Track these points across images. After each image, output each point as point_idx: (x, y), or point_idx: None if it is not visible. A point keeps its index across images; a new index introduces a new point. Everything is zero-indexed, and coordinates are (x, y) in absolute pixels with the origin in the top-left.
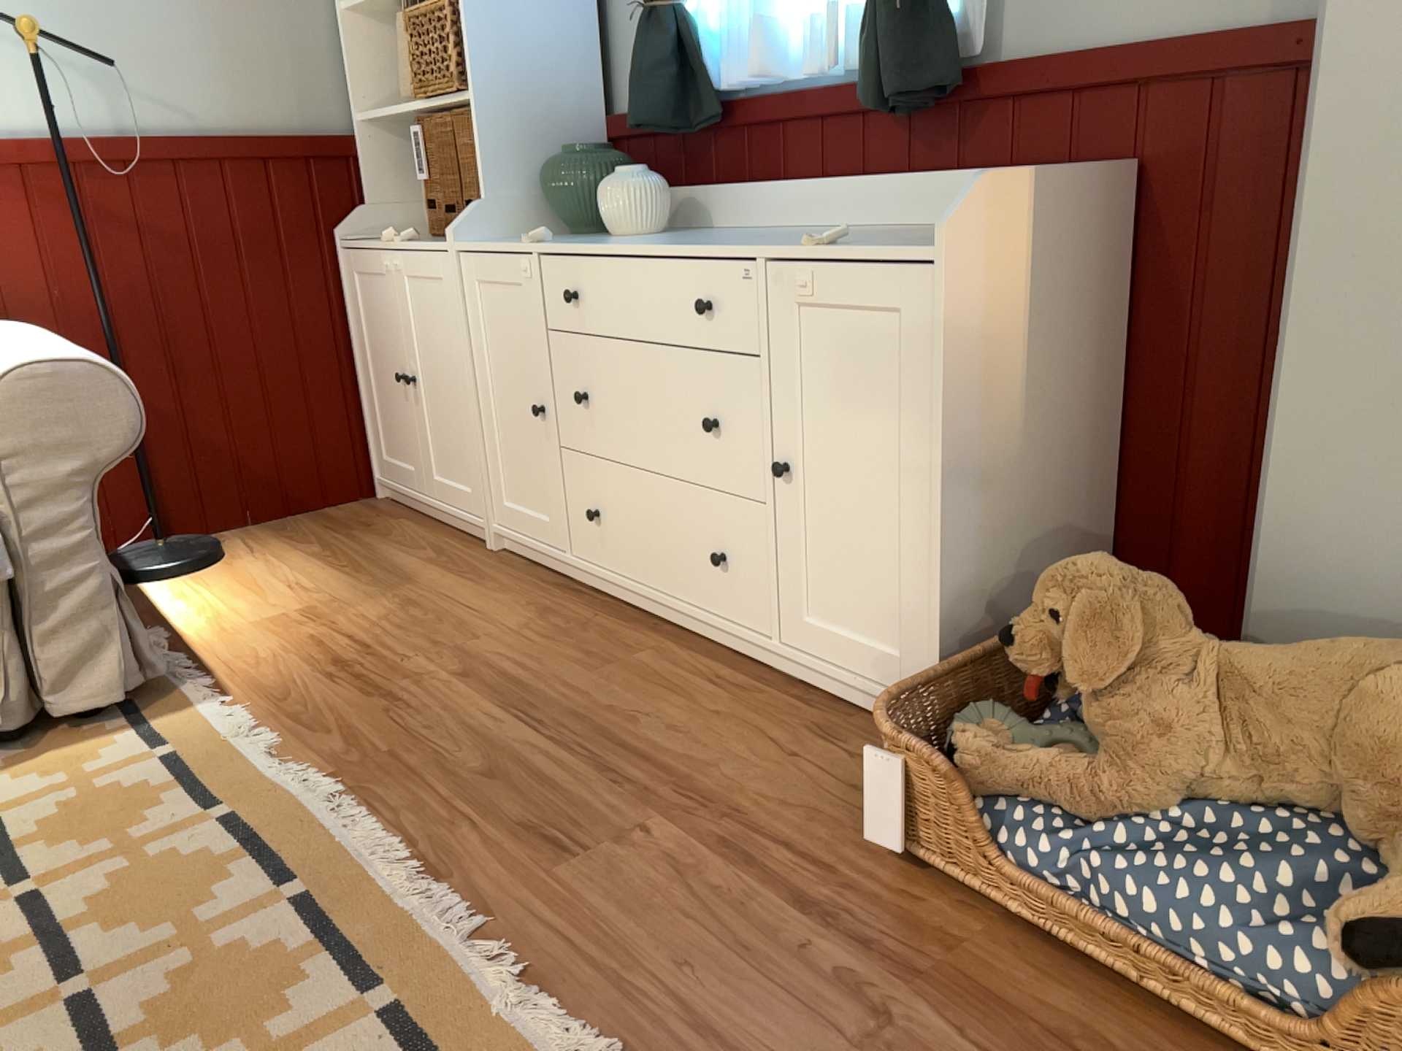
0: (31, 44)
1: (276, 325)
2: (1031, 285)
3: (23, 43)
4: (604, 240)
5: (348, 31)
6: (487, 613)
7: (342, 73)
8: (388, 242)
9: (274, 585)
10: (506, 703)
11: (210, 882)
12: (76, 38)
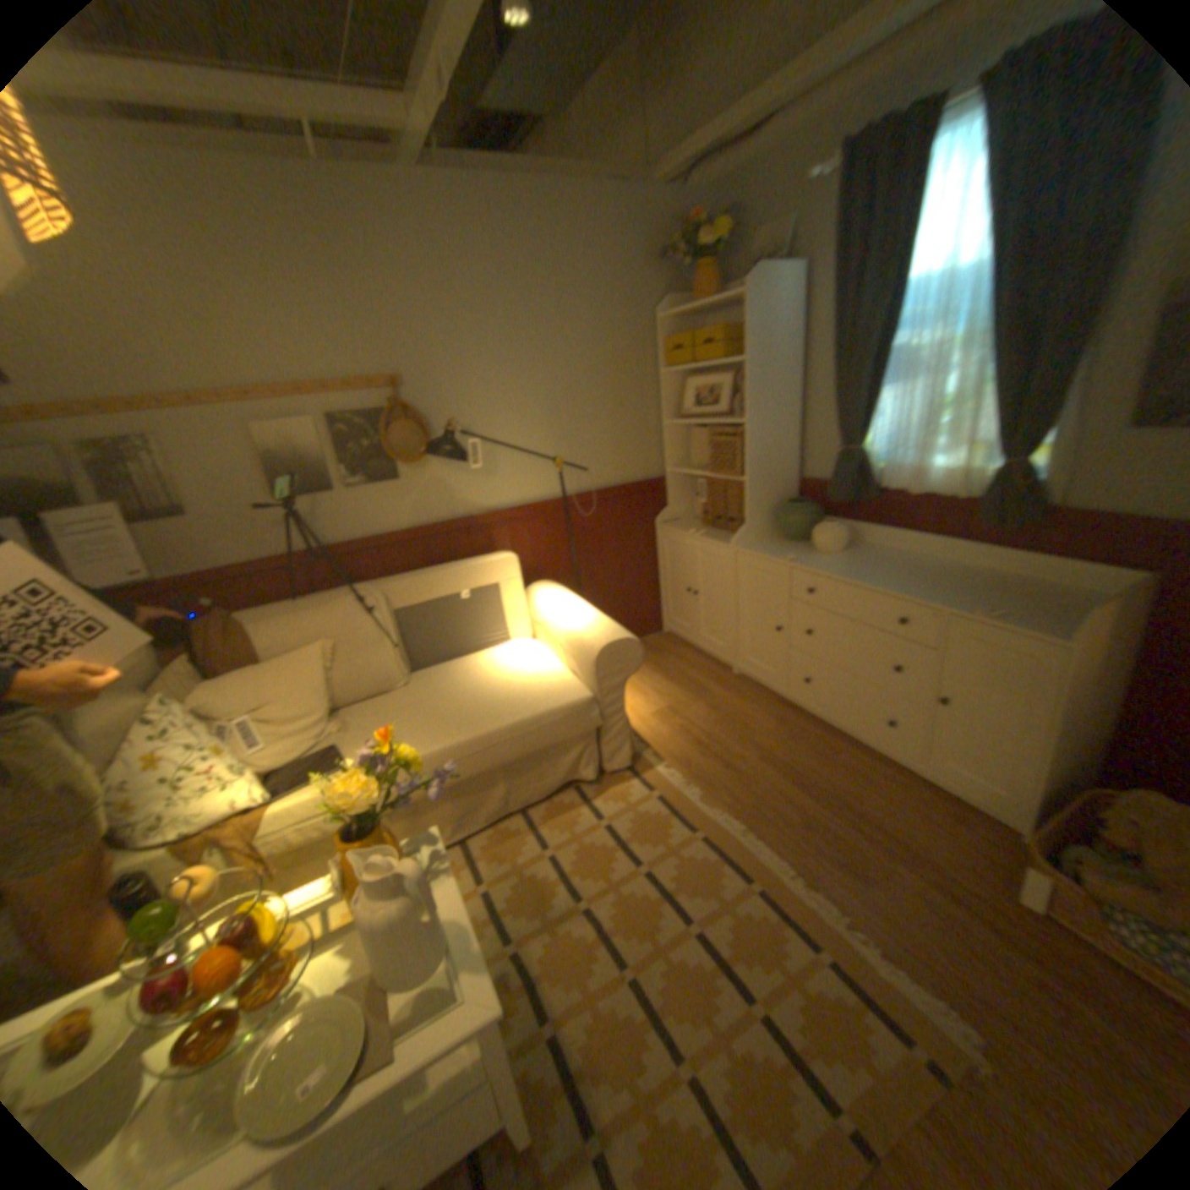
0: (556, 468)
1: (627, 562)
2: (1105, 646)
3: (544, 460)
4: (817, 556)
5: (664, 431)
6: (752, 718)
7: (659, 448)
8: (681, 528)
9: (644, 690)
10: (791, 782)
11: (715, 878)
12: (562, 453)
